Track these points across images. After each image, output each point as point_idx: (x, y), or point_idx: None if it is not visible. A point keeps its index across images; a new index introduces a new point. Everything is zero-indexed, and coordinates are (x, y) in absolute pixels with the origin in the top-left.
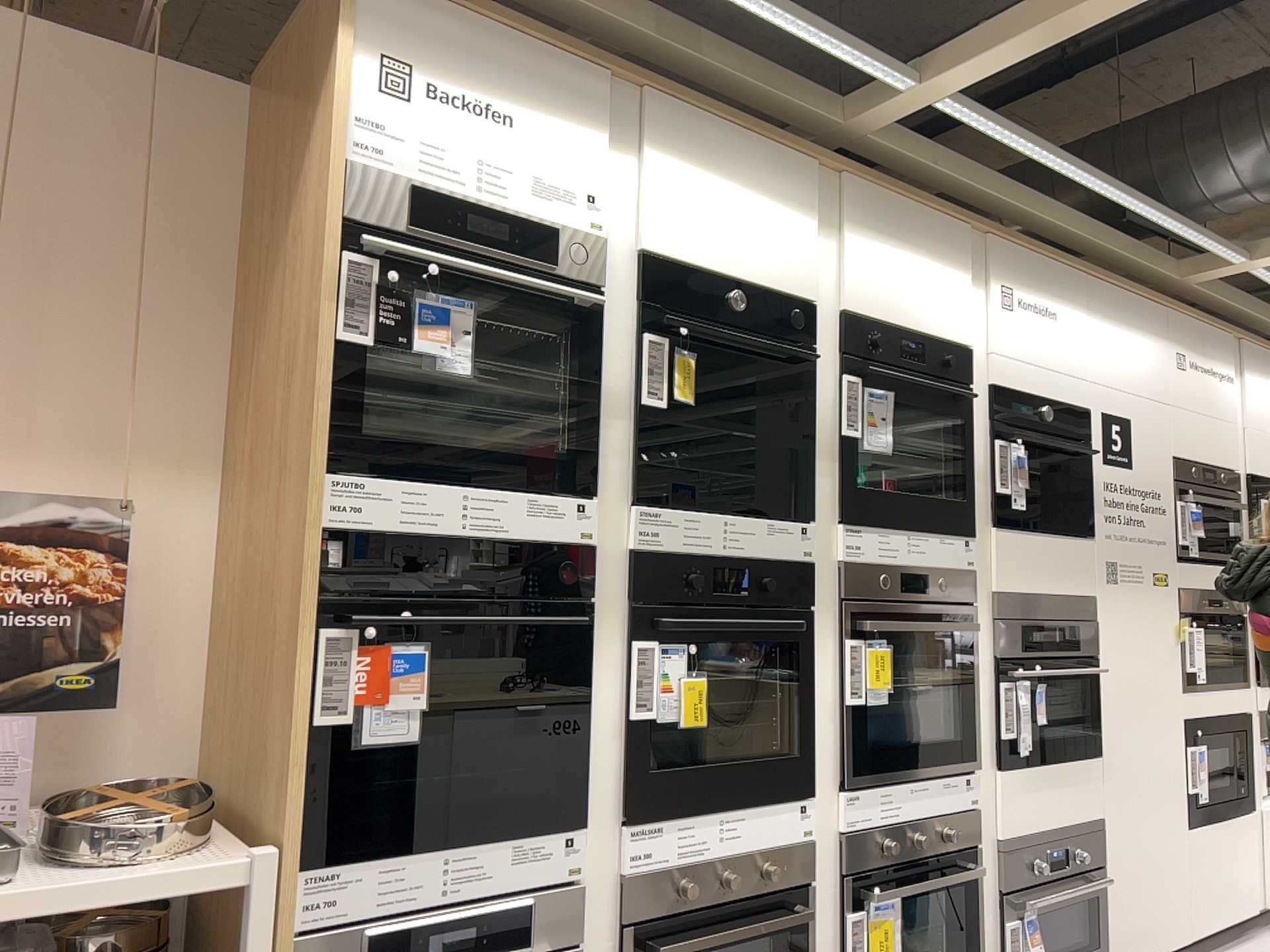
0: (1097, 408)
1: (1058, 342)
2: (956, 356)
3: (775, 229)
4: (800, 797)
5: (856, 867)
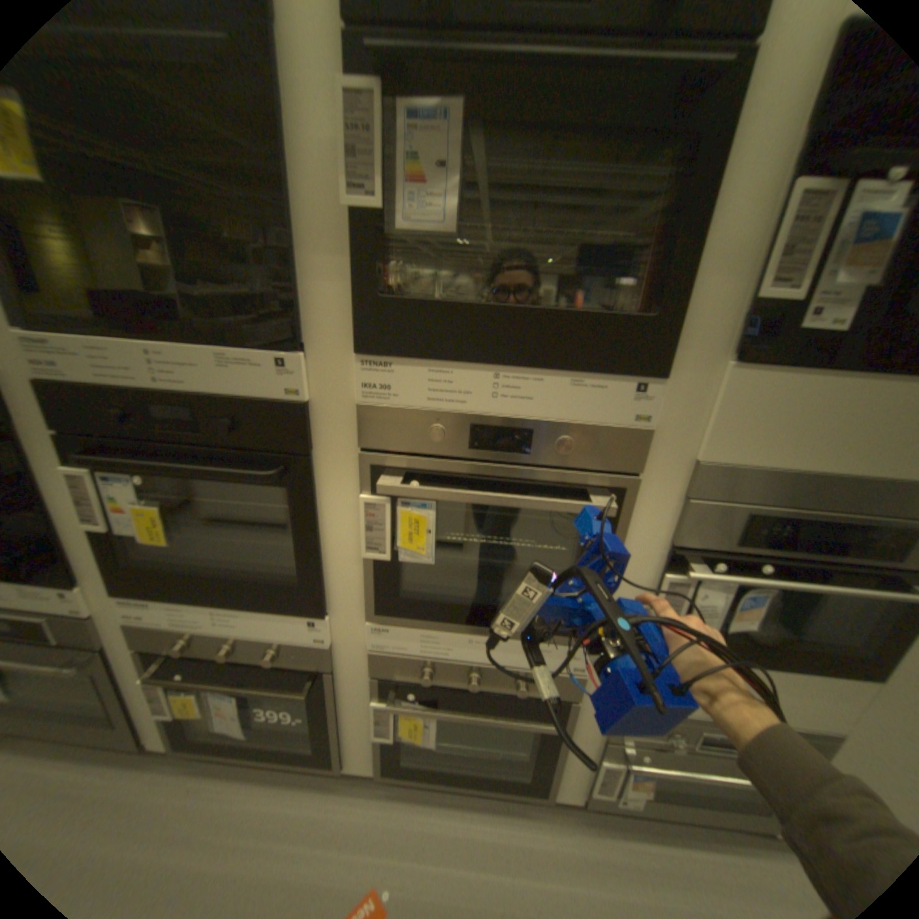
0: None
1: None
2: None
3: None
4: (308, 616)
5: (386, 677)
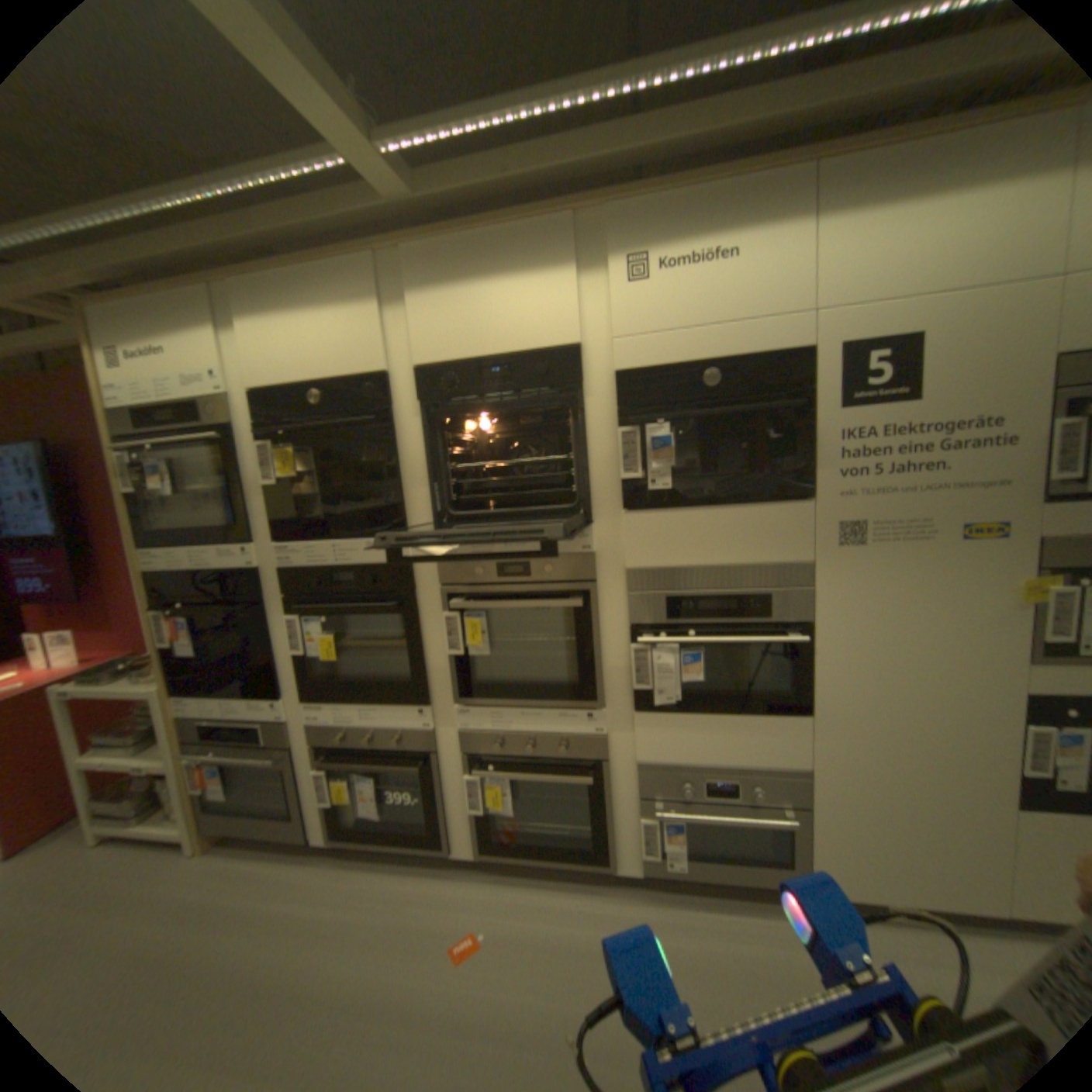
0: (834, 338)
1: (744, 280)
2: (558, 359)
3: (336, 330)
4: (416, 707)
5: (470, 754)
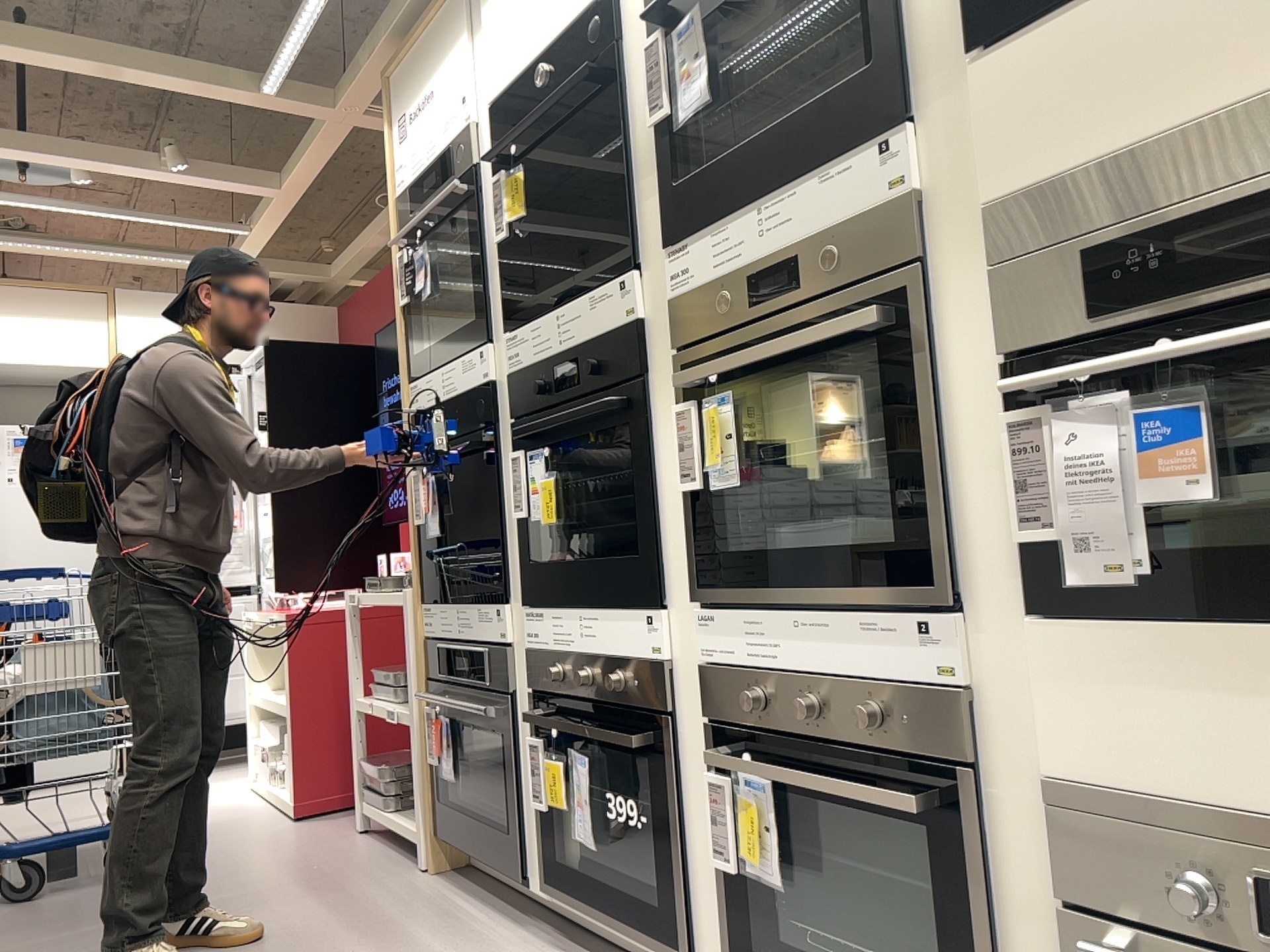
0: None
1: None
2: None
3: None
4: (646, 607)
5: (719, 716)
